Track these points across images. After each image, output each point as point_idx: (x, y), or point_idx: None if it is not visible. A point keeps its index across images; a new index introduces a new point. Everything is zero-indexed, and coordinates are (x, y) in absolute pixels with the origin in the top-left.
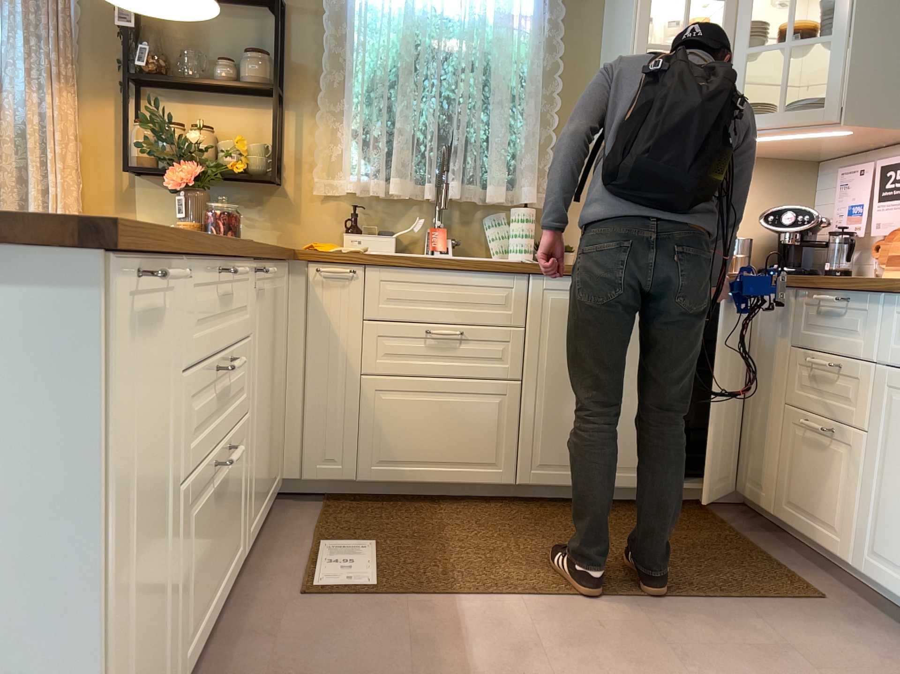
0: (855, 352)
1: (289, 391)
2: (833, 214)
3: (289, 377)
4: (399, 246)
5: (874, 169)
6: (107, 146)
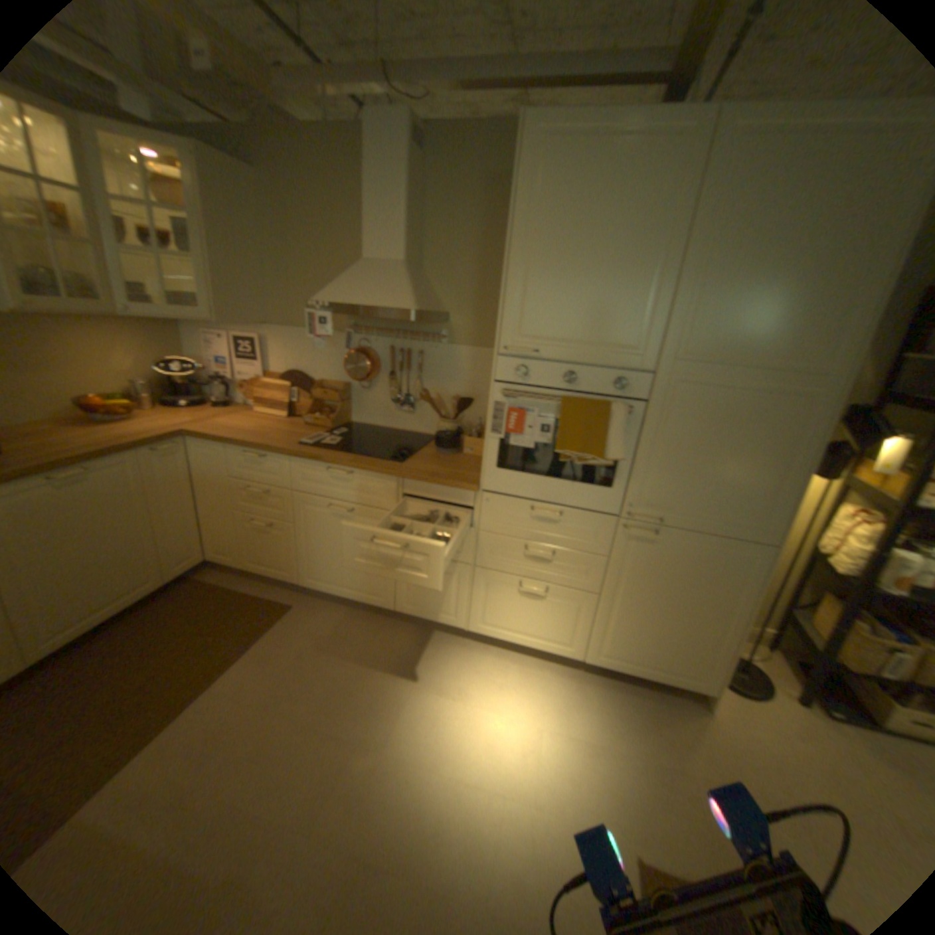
0: (273, 483)
1: None
2: (195, 356)
3: None
4: None
5: (224, 337)
6: None
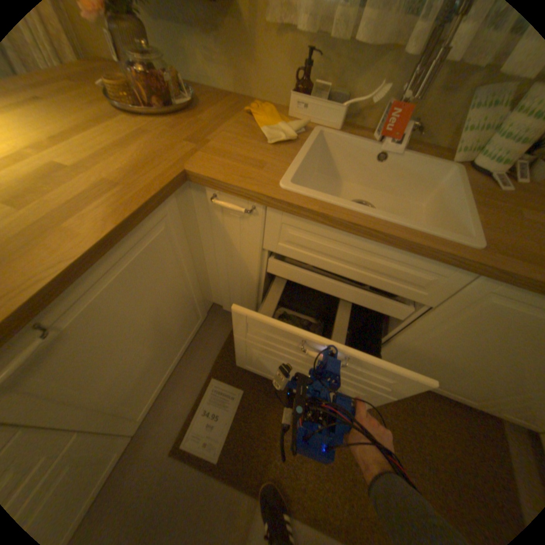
0: None
1: (209, 270)
2: None
3: (208, 263)
4: (352, 112)
5: None
6: None
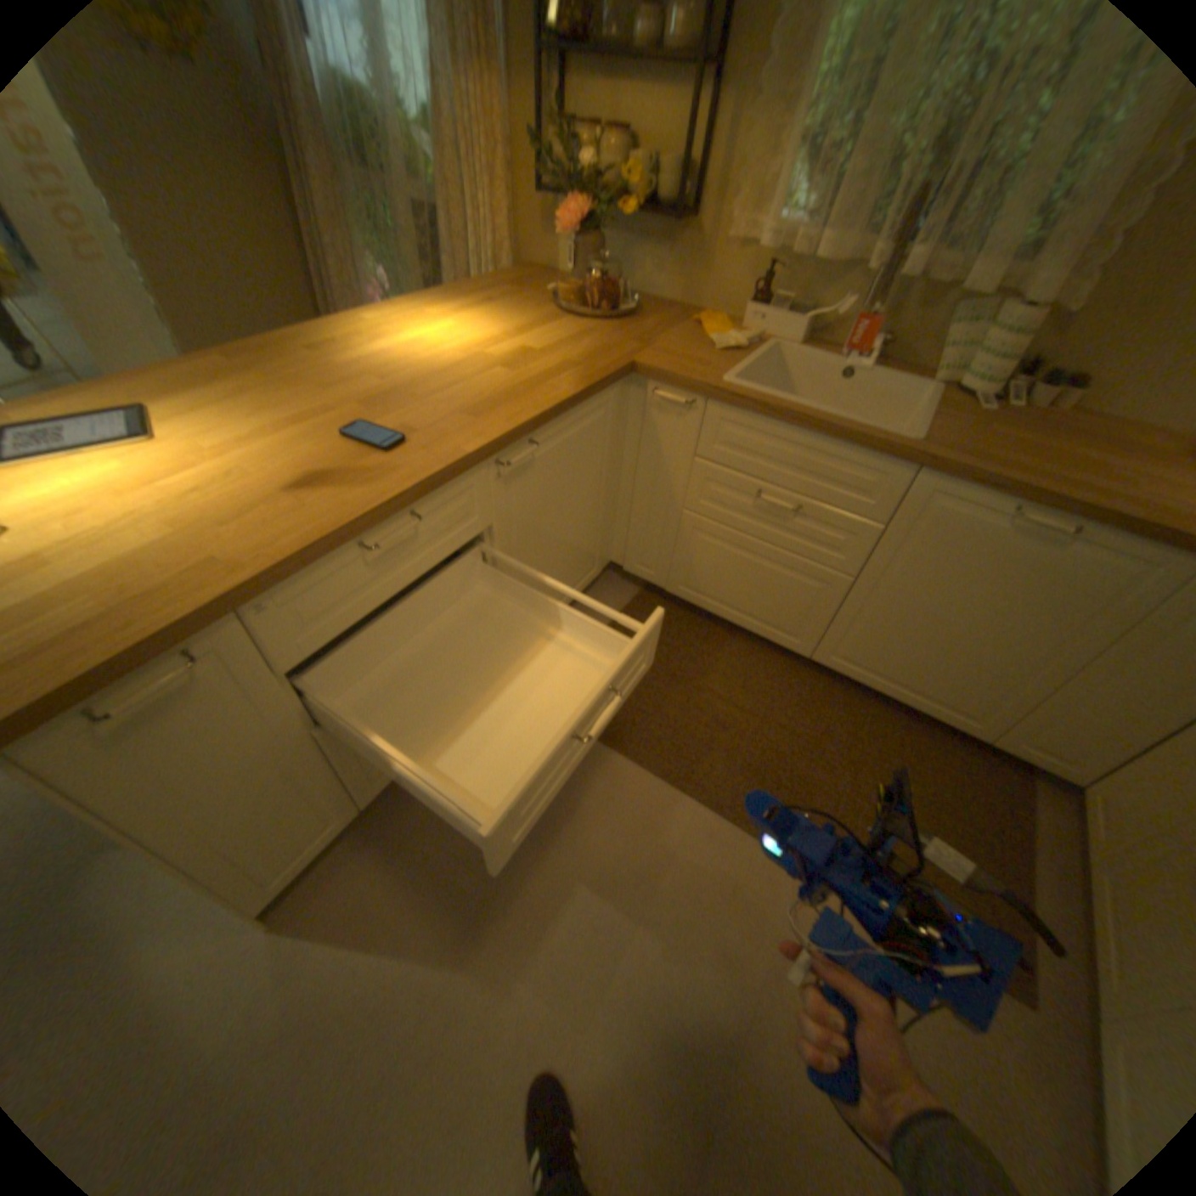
0: None
1: (621, 499)
2: None
3: (622, 487)
4: (818, 327)
5: None
6: (531, 148)
